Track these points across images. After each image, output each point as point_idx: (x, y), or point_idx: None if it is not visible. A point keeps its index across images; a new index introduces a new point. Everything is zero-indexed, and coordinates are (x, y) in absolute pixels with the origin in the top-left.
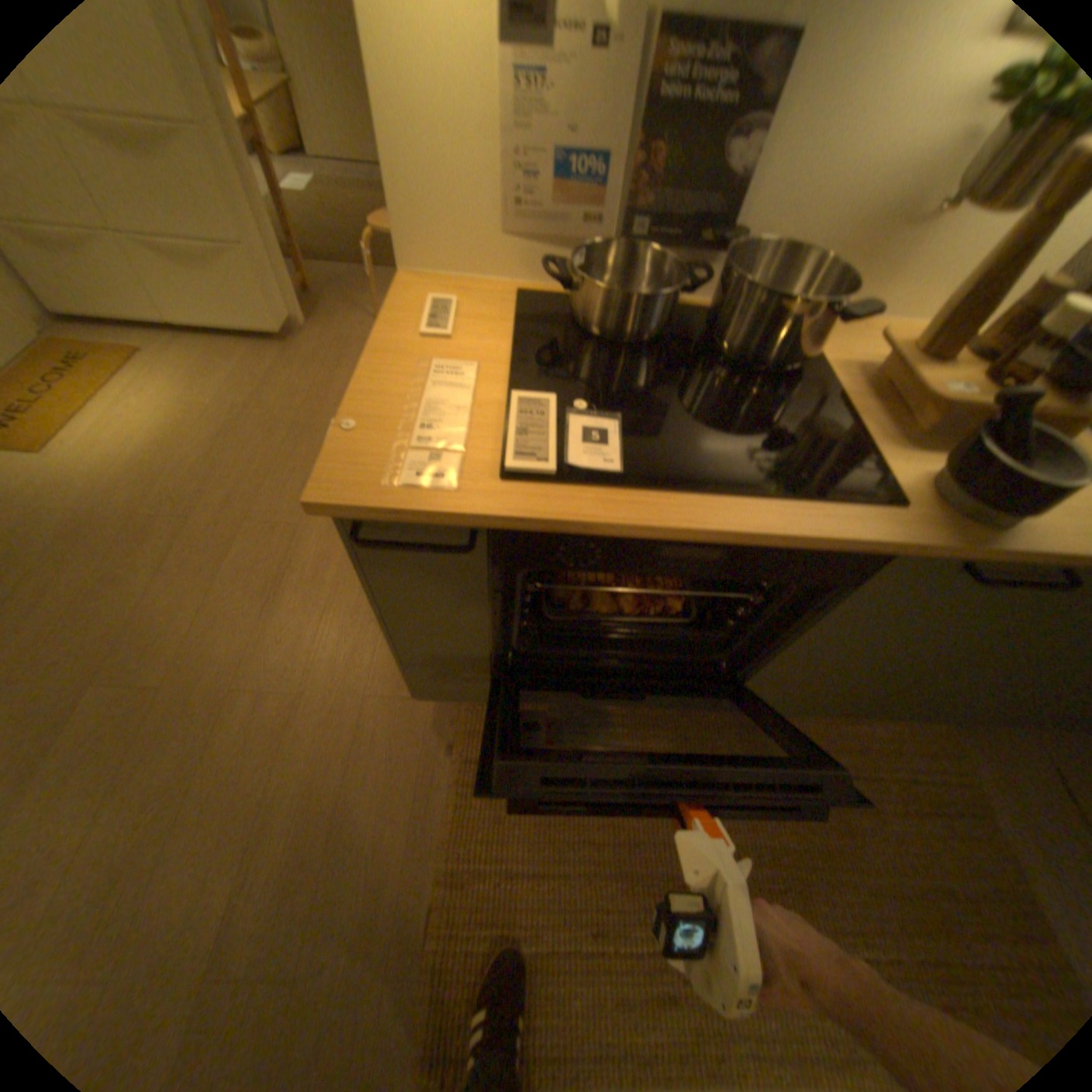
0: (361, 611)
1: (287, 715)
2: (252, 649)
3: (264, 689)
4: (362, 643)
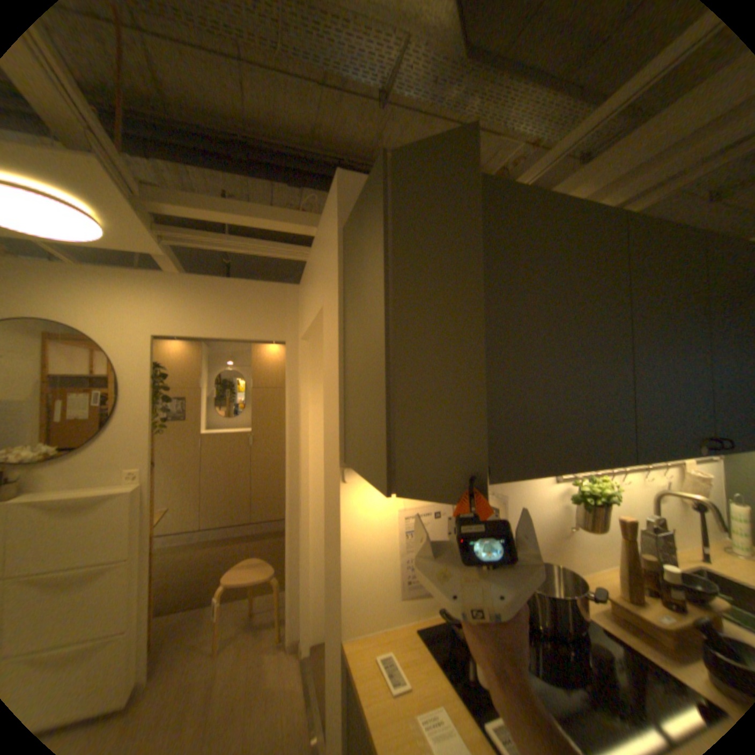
0: None
1: None
2: None
3: None
4: None
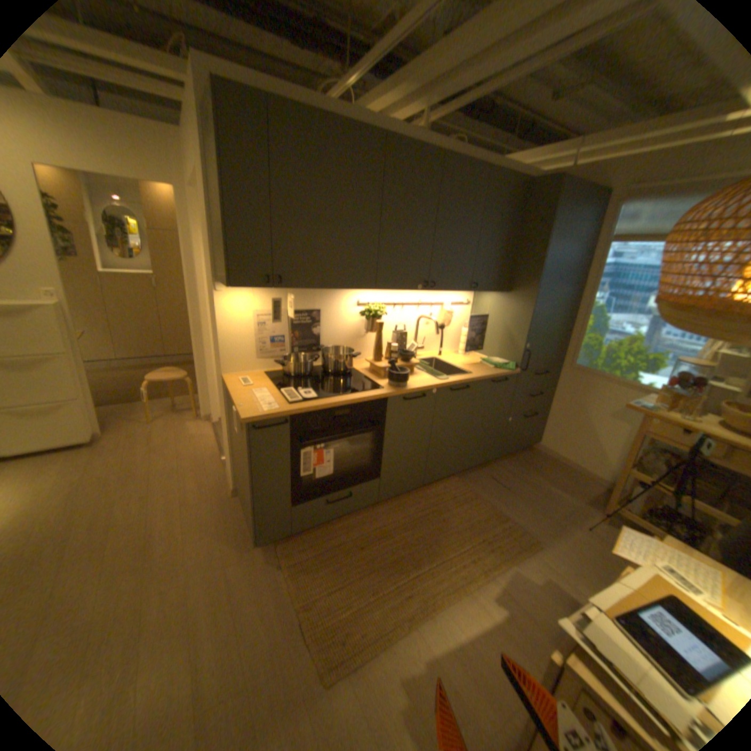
0: (204, 538)
1: (183, 594)
2: (146, 578)
3: (163, 590)
4: (211, 549)
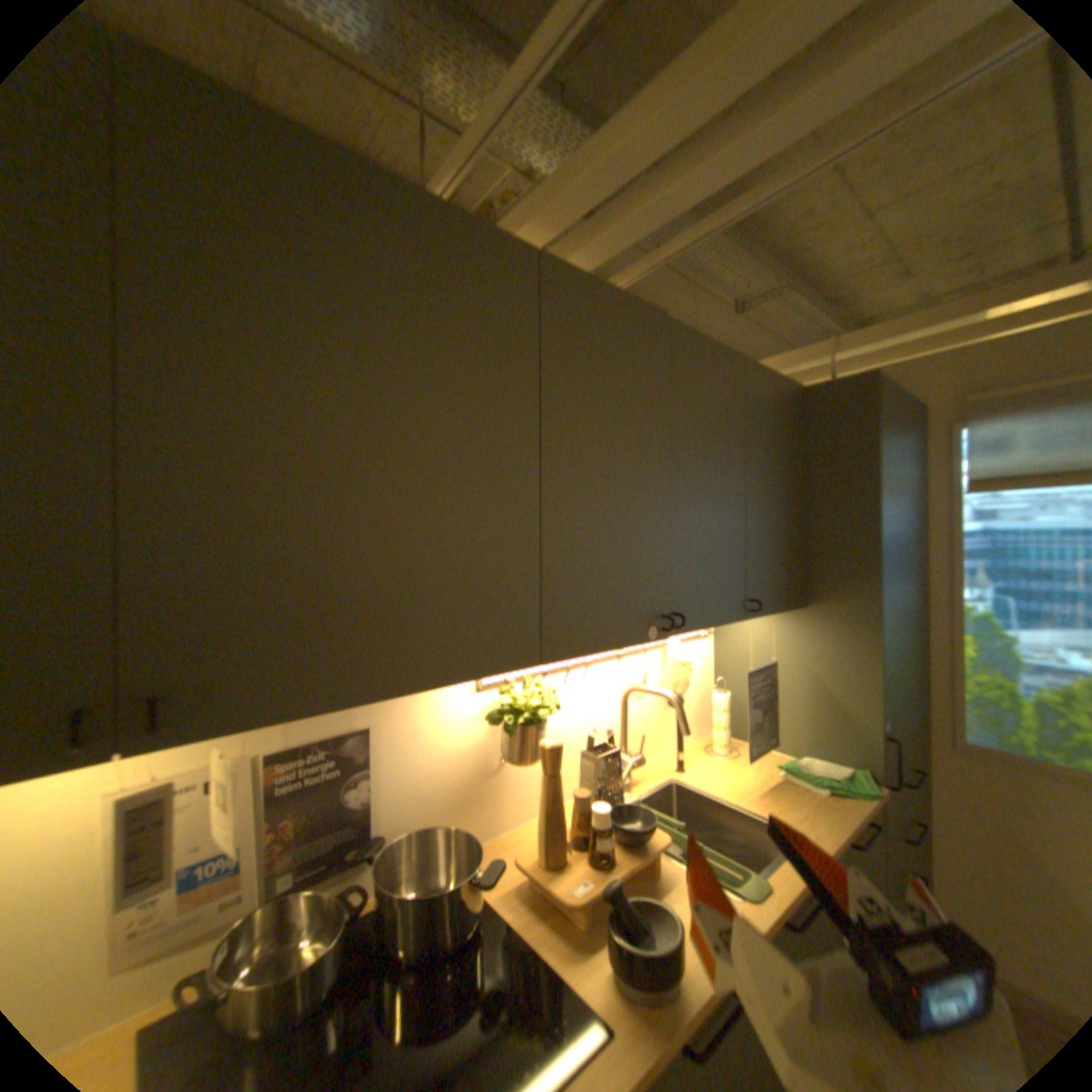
0: None
1: None
2: None
3: None
4: None
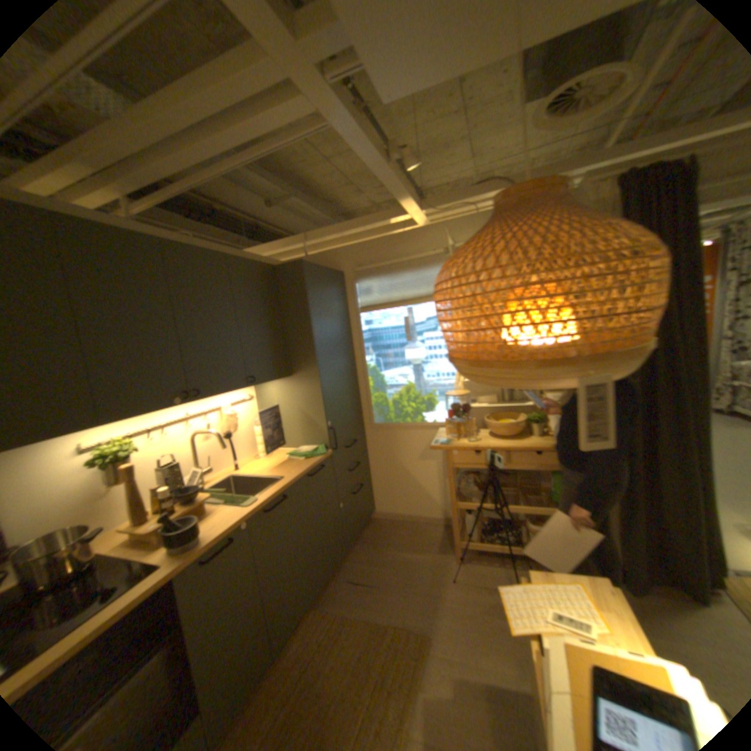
0: None
1: None
2: None
3: None
4: None
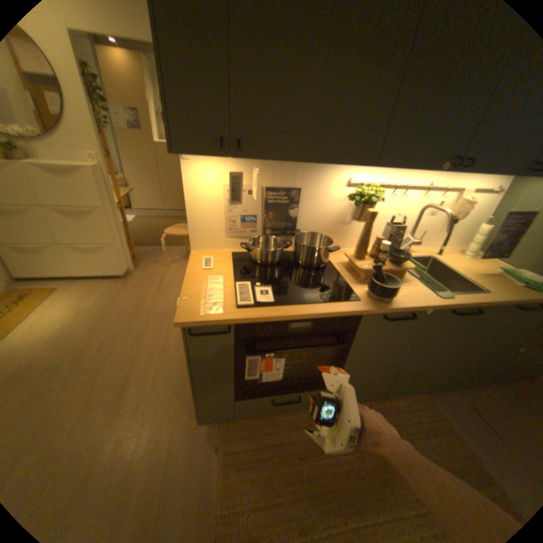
0: (168, 390)
1: (133, 448)
2: (114, 418)
3: (121, 437)
4: (169, 405)
